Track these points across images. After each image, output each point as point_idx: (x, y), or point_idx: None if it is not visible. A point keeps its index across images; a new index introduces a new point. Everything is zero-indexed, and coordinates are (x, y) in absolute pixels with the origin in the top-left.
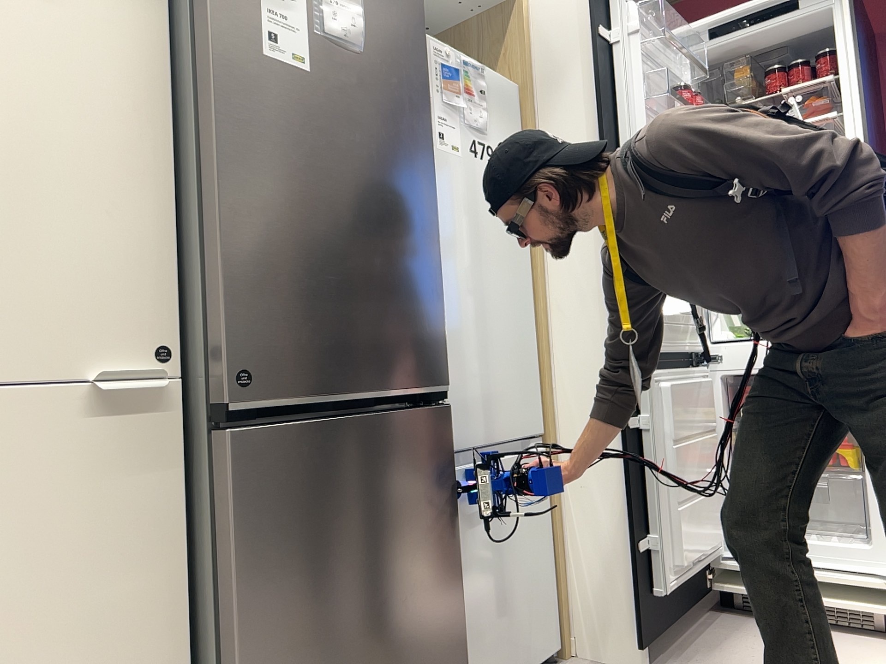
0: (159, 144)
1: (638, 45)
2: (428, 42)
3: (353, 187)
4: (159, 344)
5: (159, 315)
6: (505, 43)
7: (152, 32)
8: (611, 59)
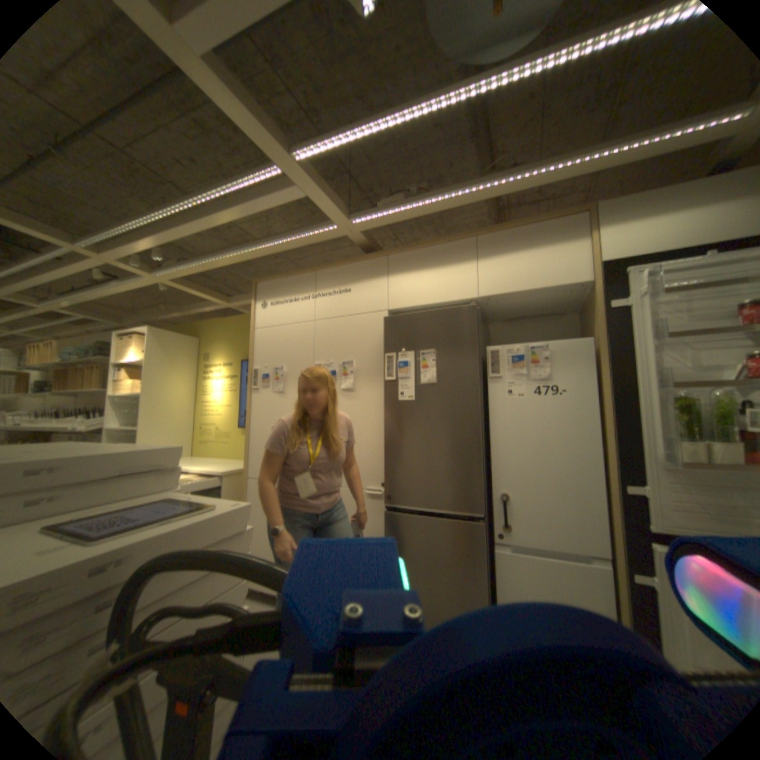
0: (384, 427)
1: (656, 299)
2: (500, 350)
3: (431, 435)
4: (383, 481)
5: (383, 474)
6: (594, 309)
7: (383, 397)
8: (628, 317)
